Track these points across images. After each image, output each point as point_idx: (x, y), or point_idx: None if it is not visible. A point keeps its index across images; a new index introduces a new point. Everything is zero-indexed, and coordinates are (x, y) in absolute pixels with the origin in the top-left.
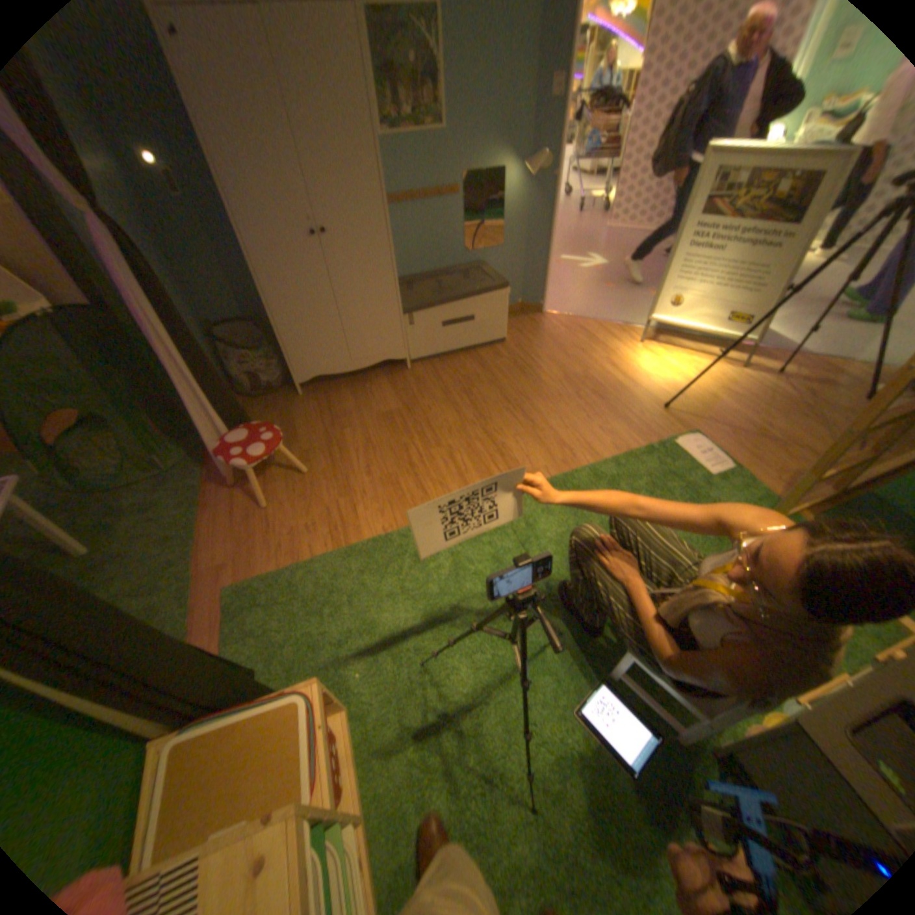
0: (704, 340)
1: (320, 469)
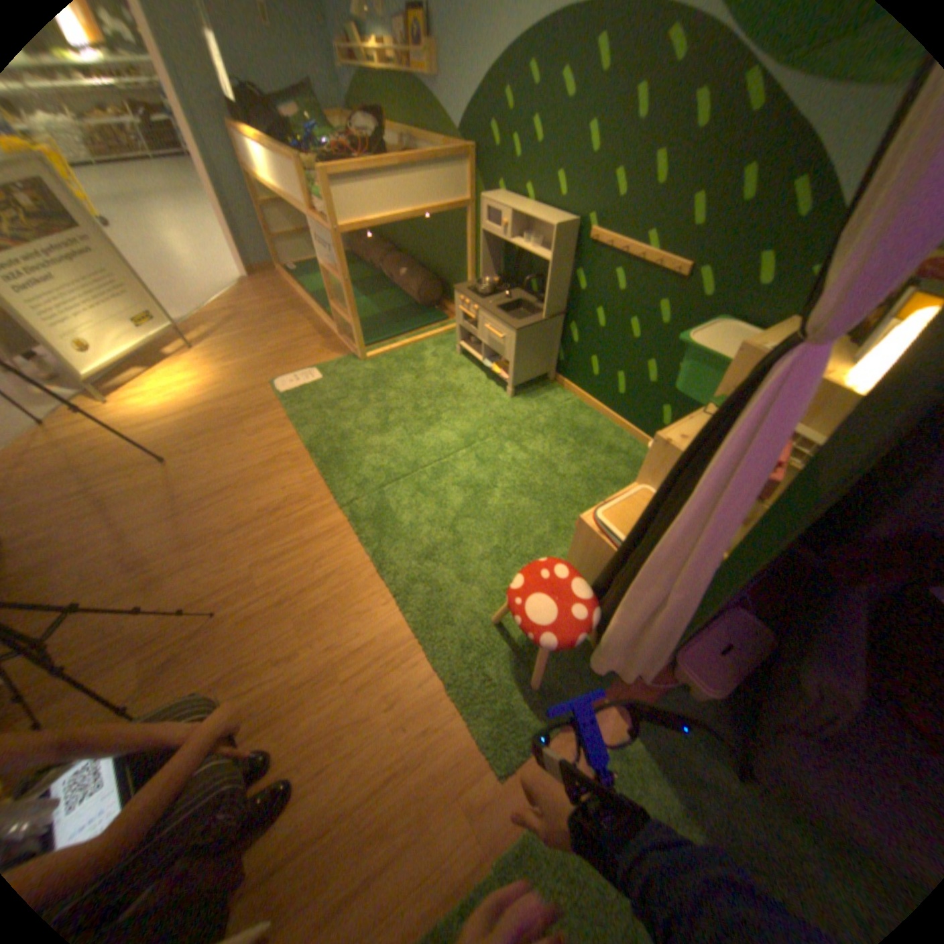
0: (126, 364)
1: (267, 745)
